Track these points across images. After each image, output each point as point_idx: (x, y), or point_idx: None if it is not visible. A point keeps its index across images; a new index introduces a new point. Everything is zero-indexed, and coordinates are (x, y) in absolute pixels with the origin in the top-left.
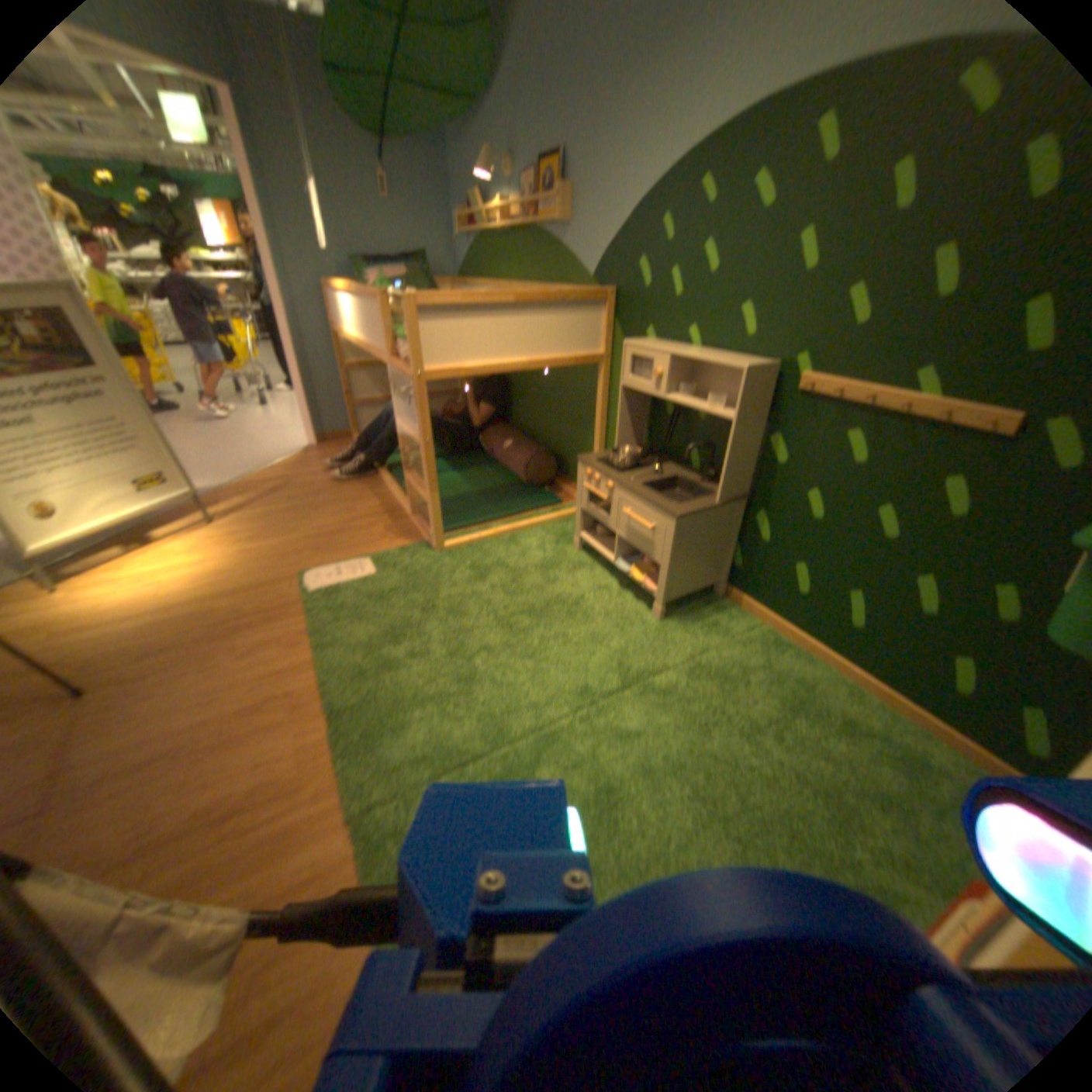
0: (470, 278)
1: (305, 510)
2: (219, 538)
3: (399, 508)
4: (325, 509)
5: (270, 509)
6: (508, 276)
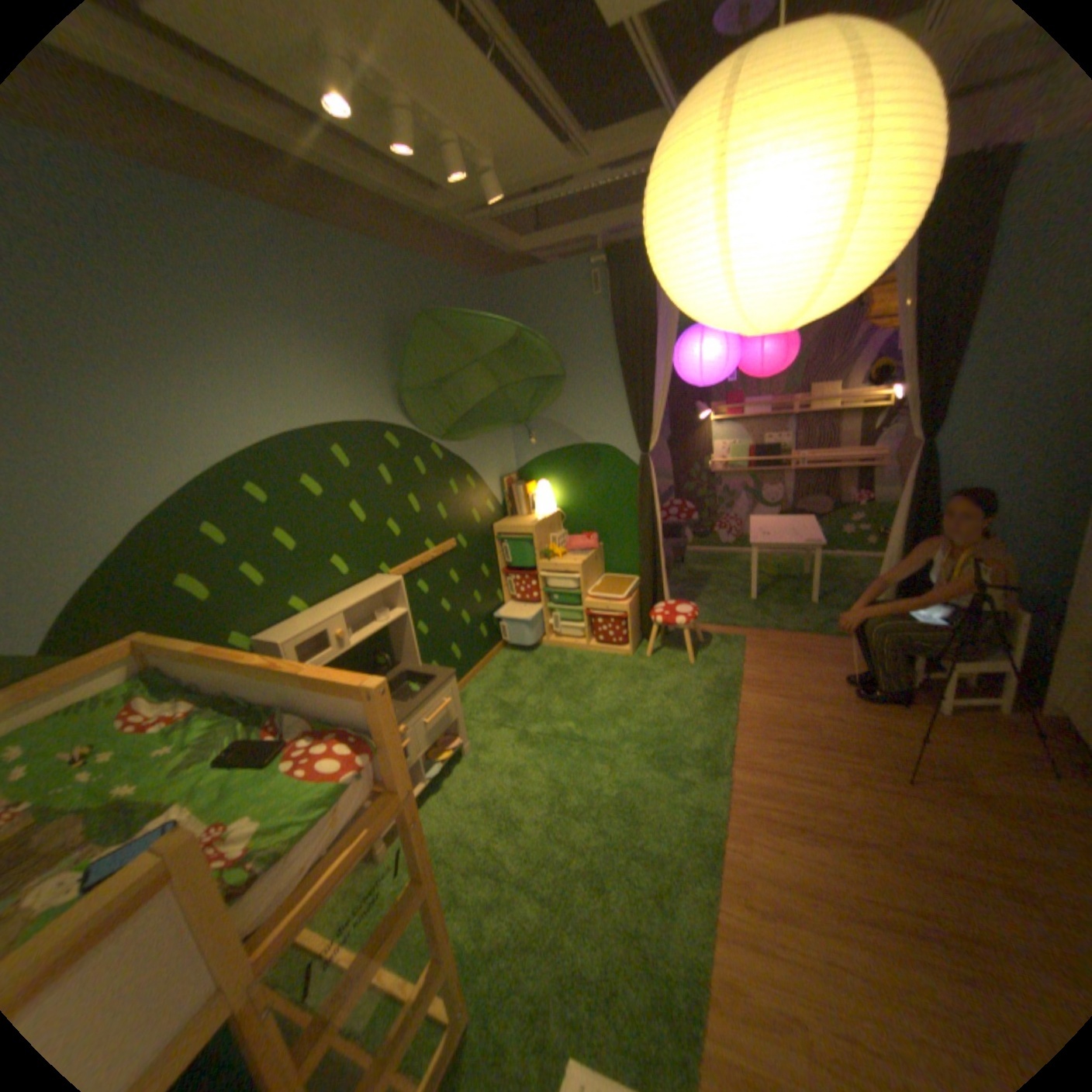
0: None
1: None
2: None
3: None
4: None
5: None
6: None
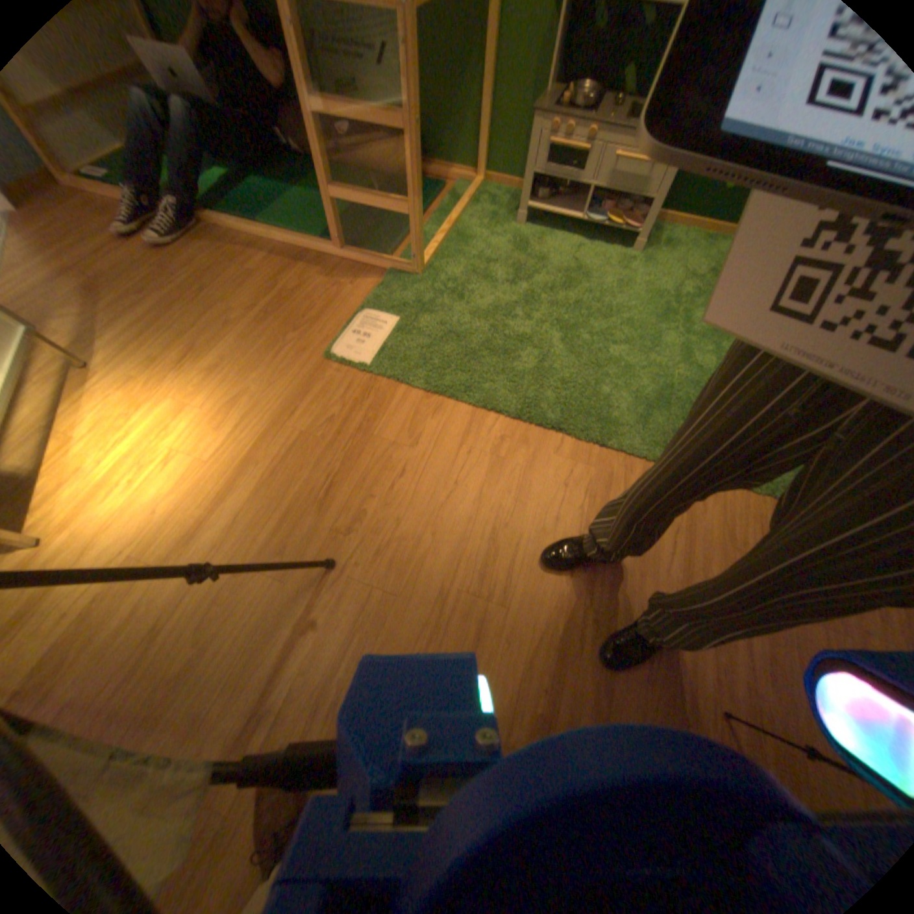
0: None
1: (192, 297)
2: (142, 374)
3: (301, 249)
4: (215, 286)
5: (140, 315)
6: None
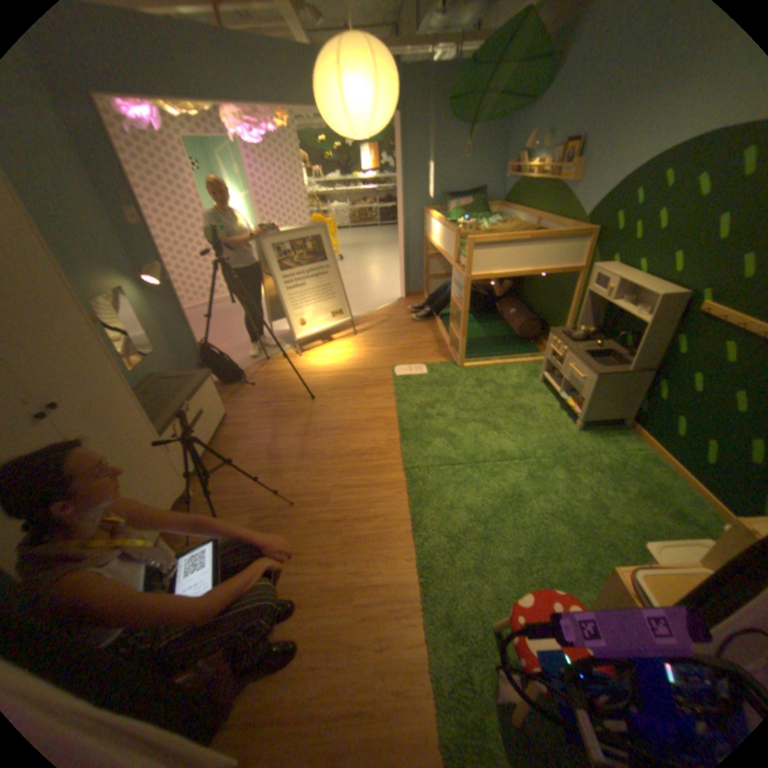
0: (512, 205)
1: (396, 337)
2: (359, 344)
3: (443, 342)
4: (406, 338)
5: (381, 334)
6: (536, 209)
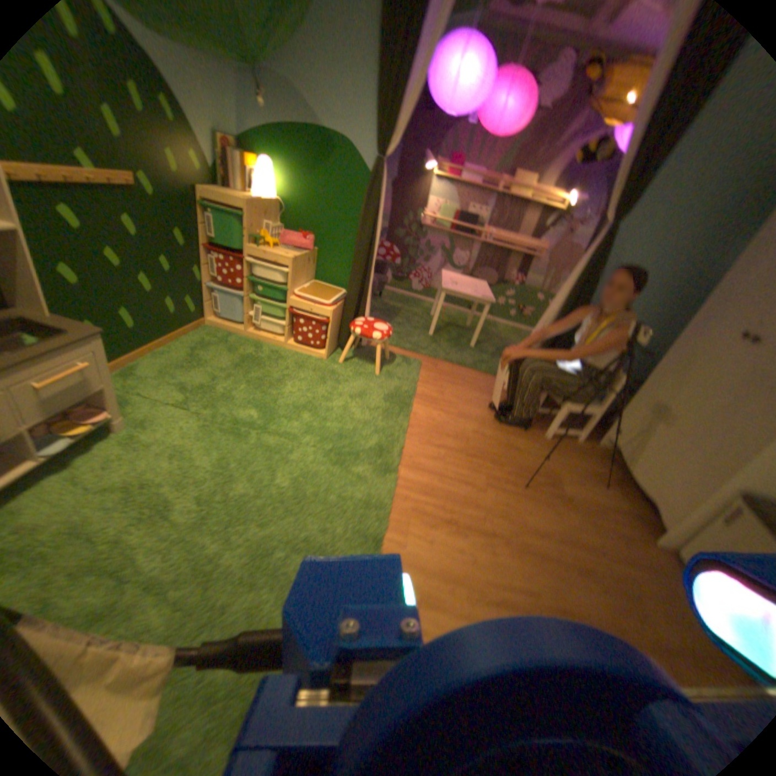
0: None
1: None
2: None
3: None
4: None
5: None
6: None
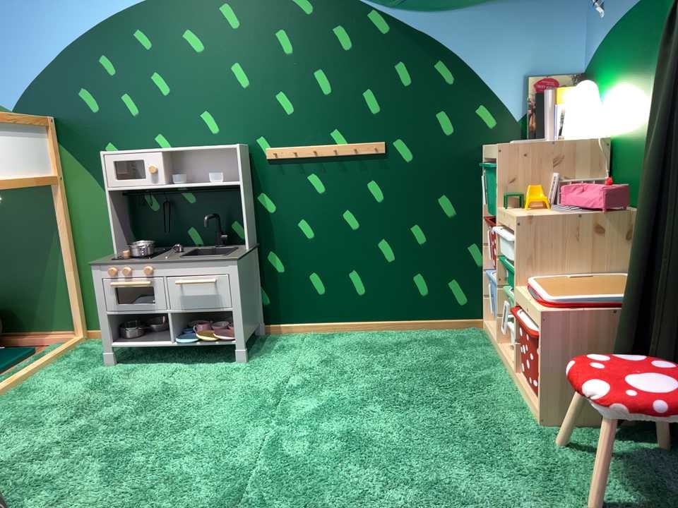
0: None
1: None
2: None
3: None
4: None
5: None
6: None
